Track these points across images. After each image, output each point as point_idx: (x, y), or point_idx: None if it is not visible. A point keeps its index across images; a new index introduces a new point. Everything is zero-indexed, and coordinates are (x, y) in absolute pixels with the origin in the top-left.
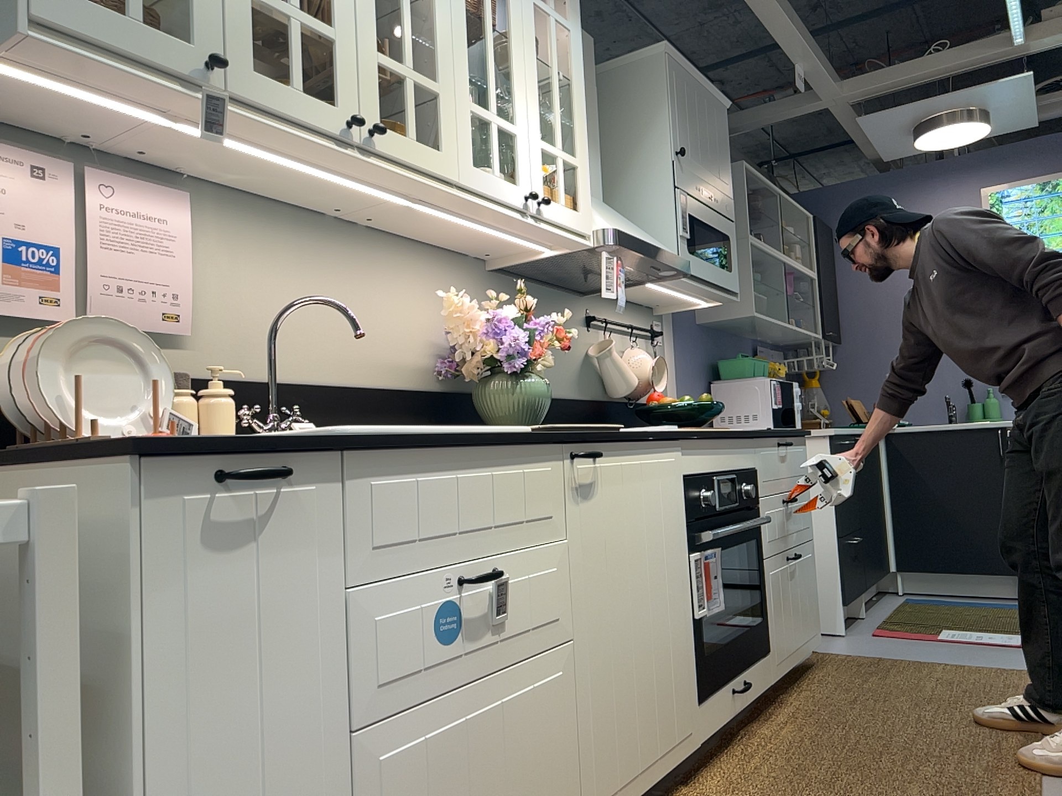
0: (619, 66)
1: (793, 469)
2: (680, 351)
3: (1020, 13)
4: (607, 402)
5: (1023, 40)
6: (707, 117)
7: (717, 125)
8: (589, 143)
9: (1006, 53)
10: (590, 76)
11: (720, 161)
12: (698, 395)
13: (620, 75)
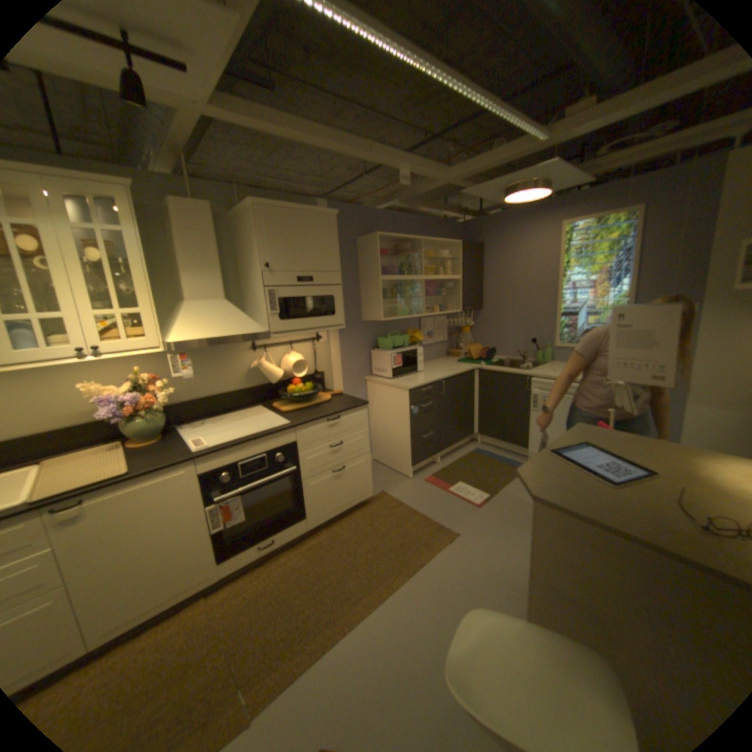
0: (240, 209)
1: (345, 427)
2: (343, 340)
3: (530, 122)
4: (270, 384)
5: (547, 136)
6: (305, 229)
7: (319, 231)
8: (205, 270)
9: (540, 143)
10: (204, 227)
11: (321, 253)
12: (359, 358)
13: (242, 214)
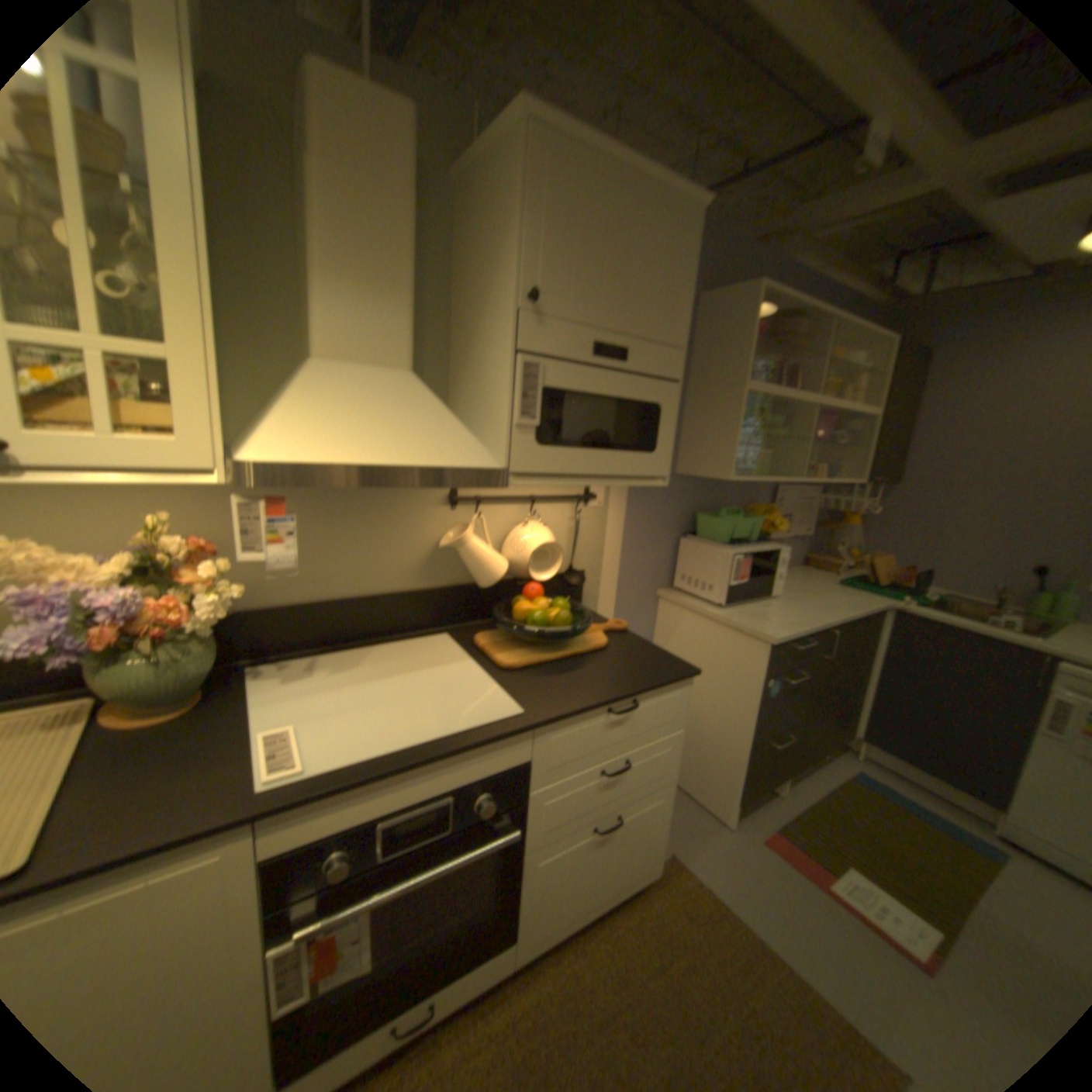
0: (486, 141)
1: (642, 725)
2: (632, 508)
3: None
4: (474, 583)
5: None
6: (637, 222)
7: (664, 234)
8: (375, 281)
9: None
10: (390, 165)
11: (657, 292)
12: (655, 550)
13: (488, 157)
